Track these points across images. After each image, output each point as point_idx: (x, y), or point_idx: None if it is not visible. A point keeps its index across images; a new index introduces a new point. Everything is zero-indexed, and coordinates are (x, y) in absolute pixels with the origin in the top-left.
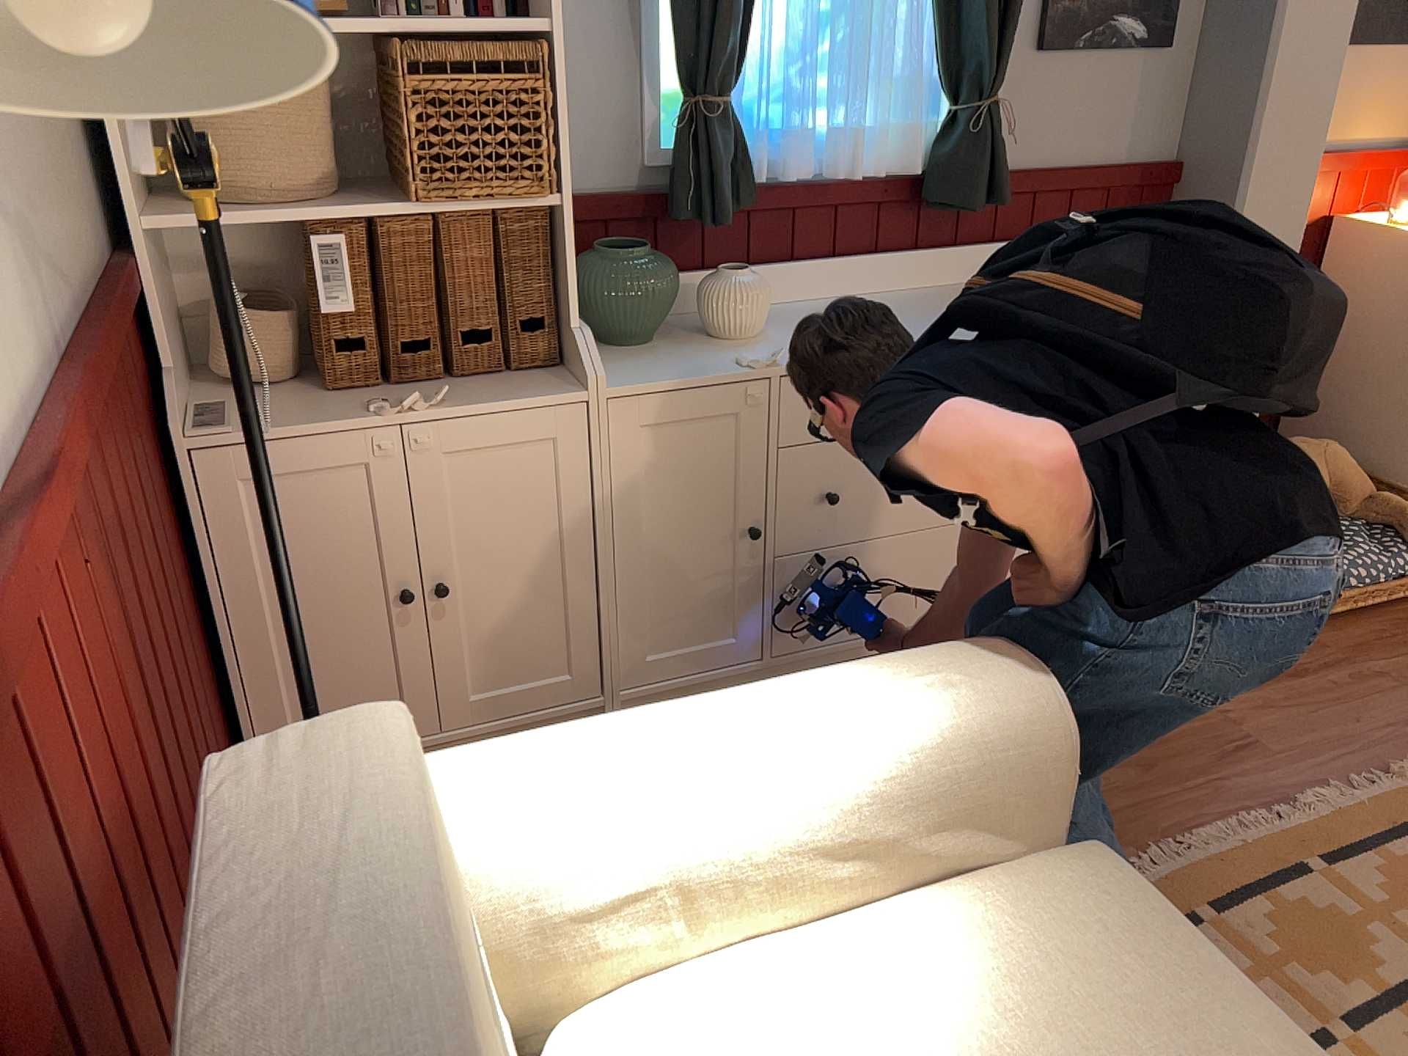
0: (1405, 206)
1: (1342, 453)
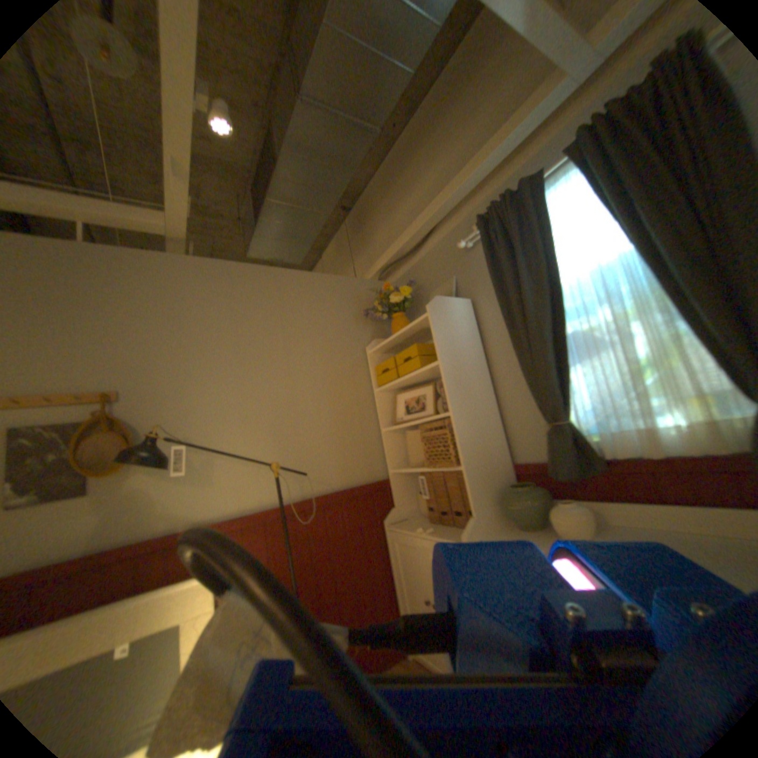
0: None
1: None
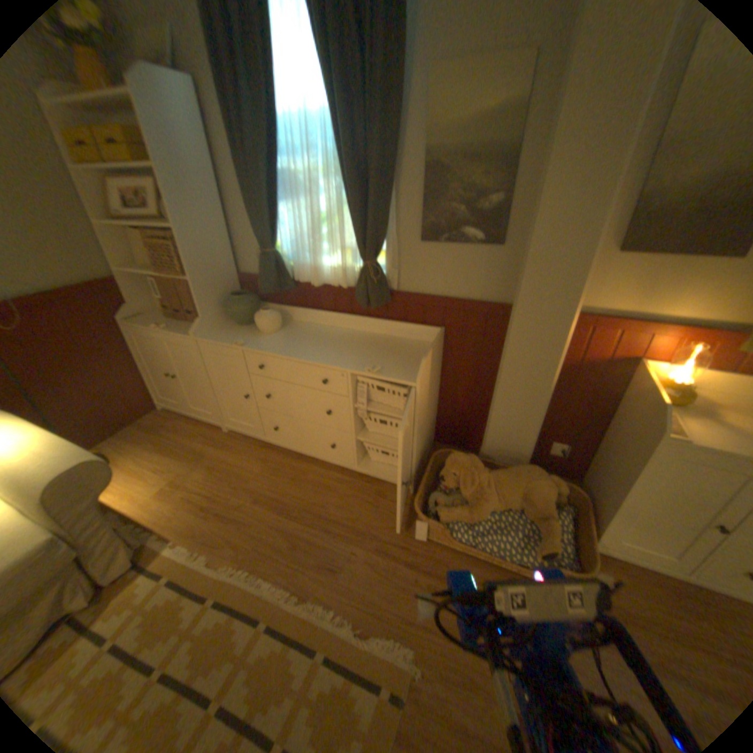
0: (684, 368)
1: (540, 487)
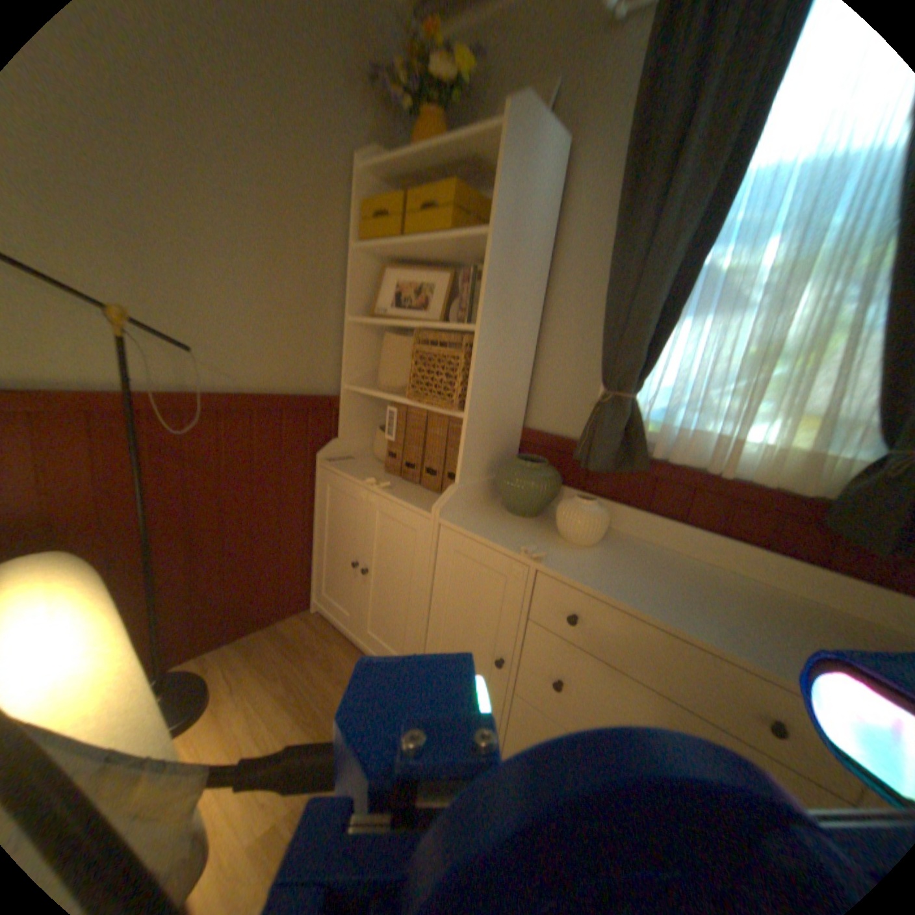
0: None
1: None
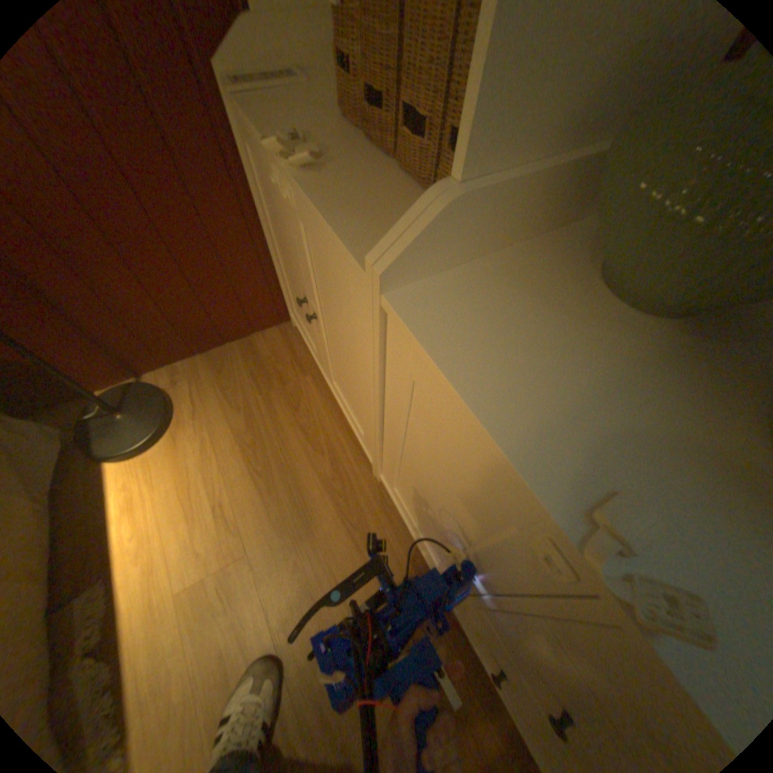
0: None
1: None
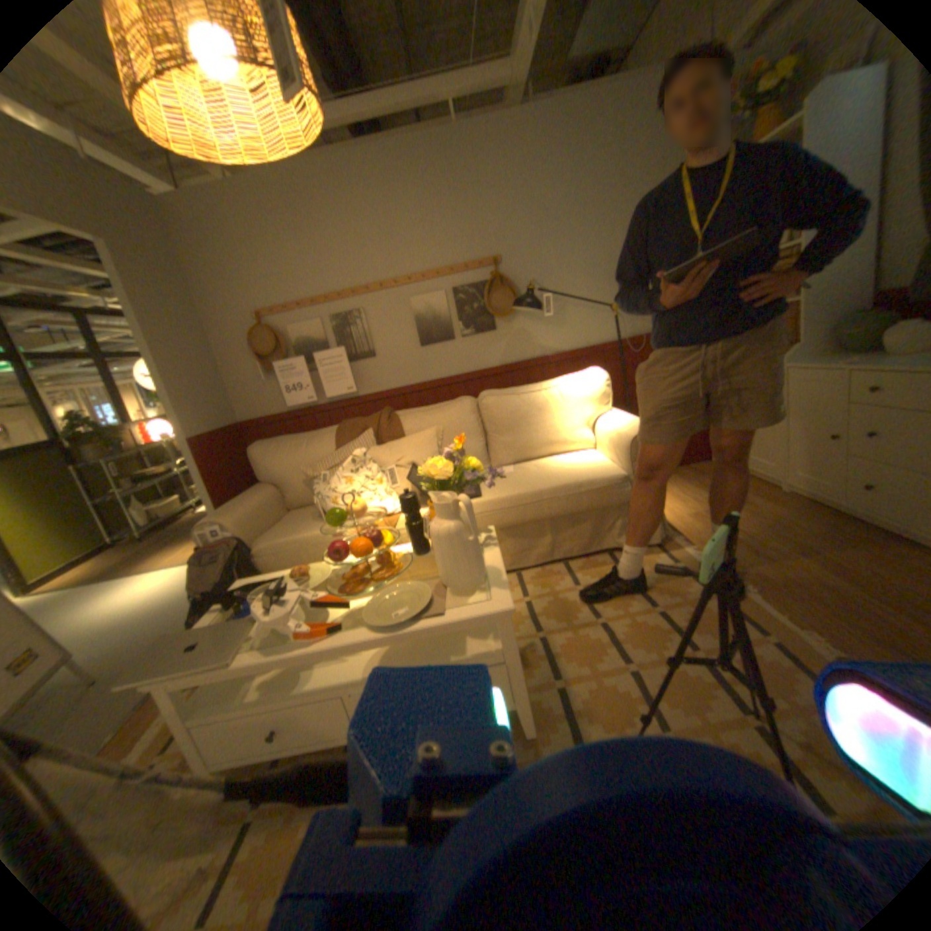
0: None
1: None
